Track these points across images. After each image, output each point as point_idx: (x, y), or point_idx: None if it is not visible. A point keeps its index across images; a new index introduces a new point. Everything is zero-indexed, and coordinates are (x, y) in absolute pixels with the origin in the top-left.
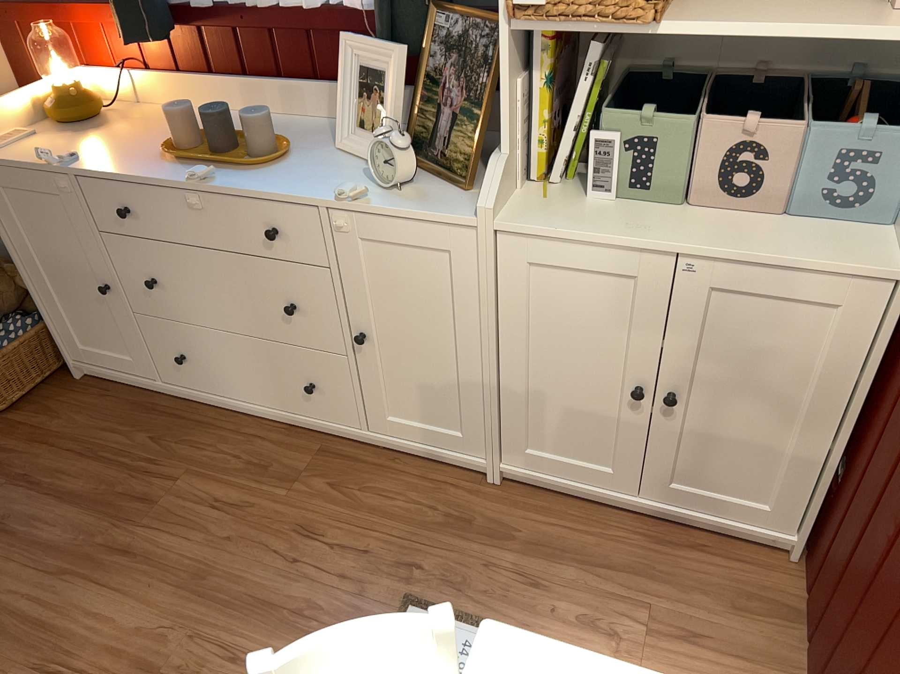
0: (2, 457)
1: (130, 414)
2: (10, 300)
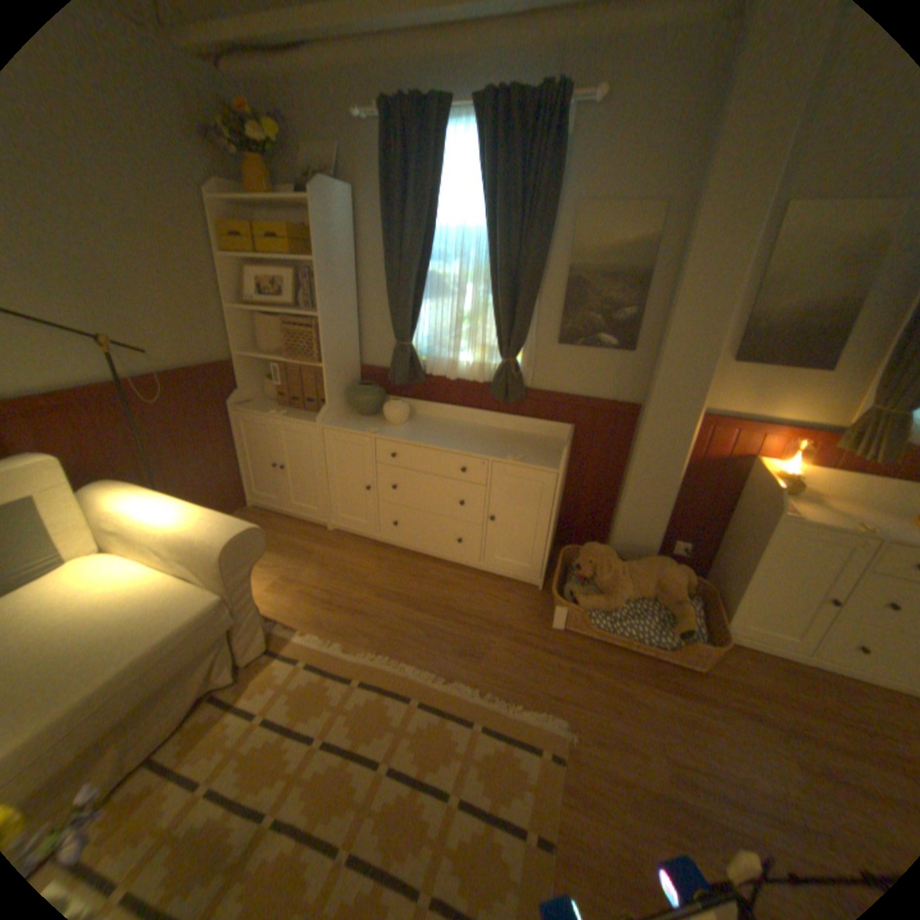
0: (745, 714)
1: (790, 681)
2: (685, 589)
